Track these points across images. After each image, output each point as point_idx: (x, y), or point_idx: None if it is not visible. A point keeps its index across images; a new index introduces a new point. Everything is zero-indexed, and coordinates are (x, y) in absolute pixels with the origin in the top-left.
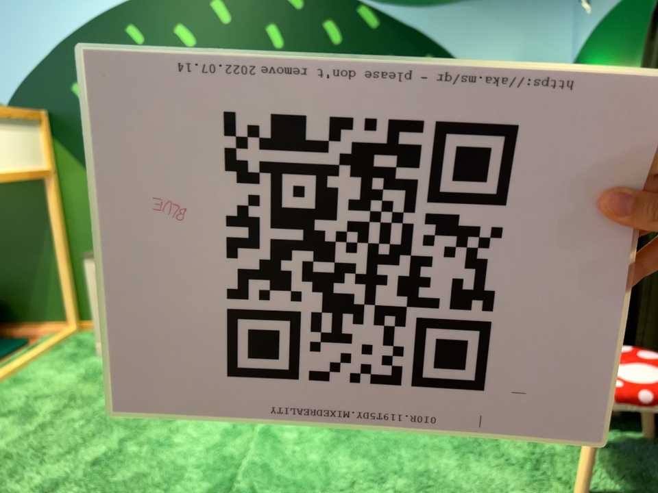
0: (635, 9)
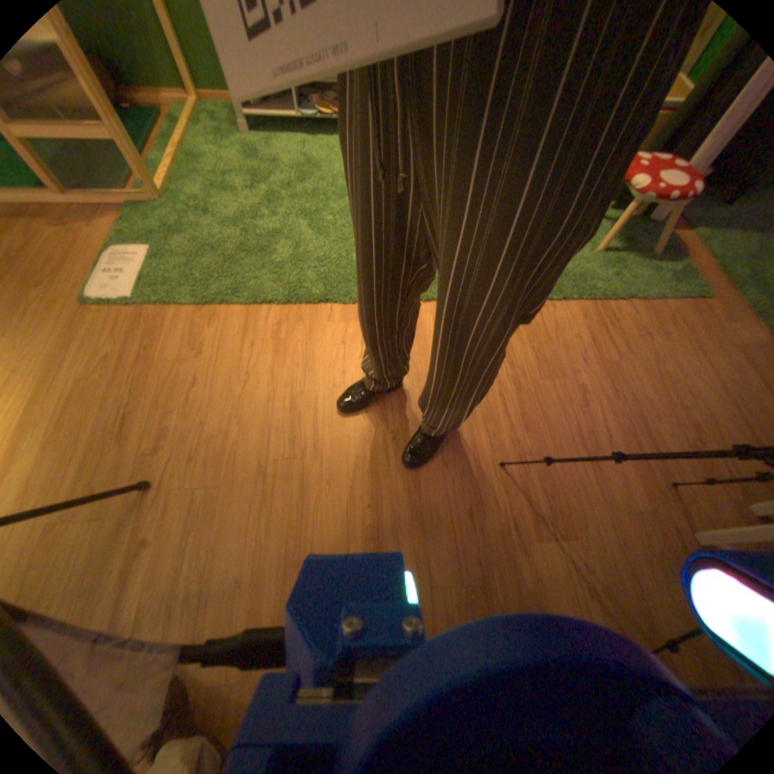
0: None
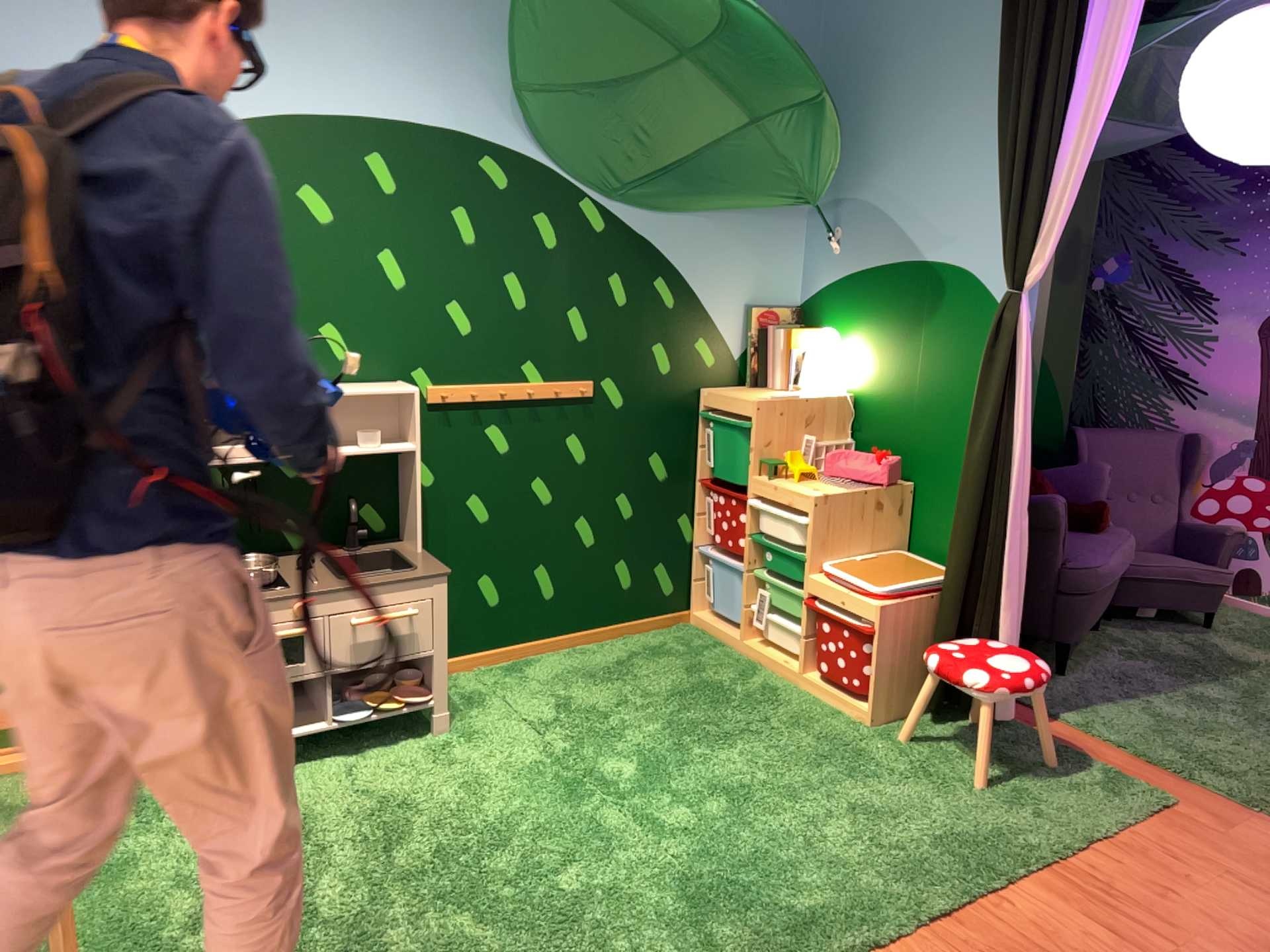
0: (907, 286)
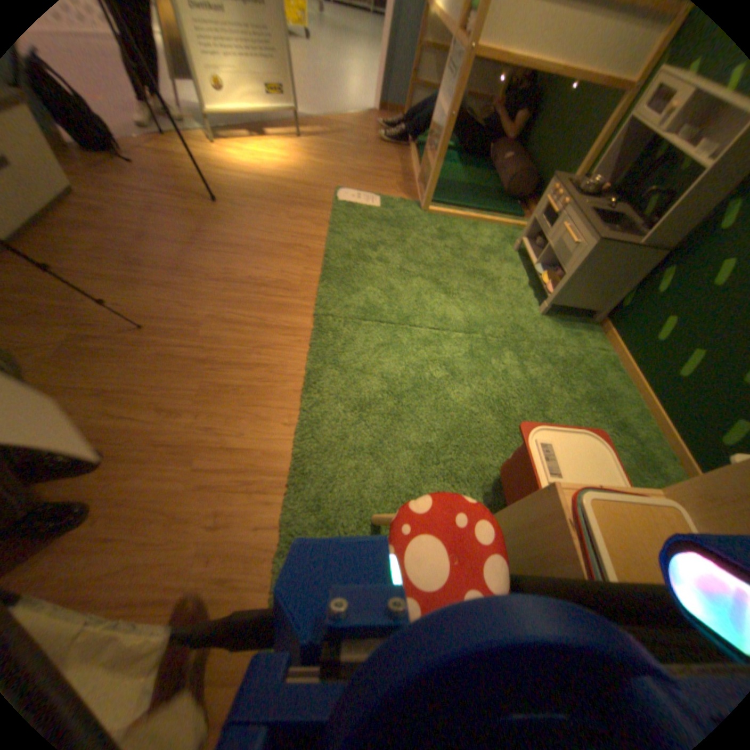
0: None
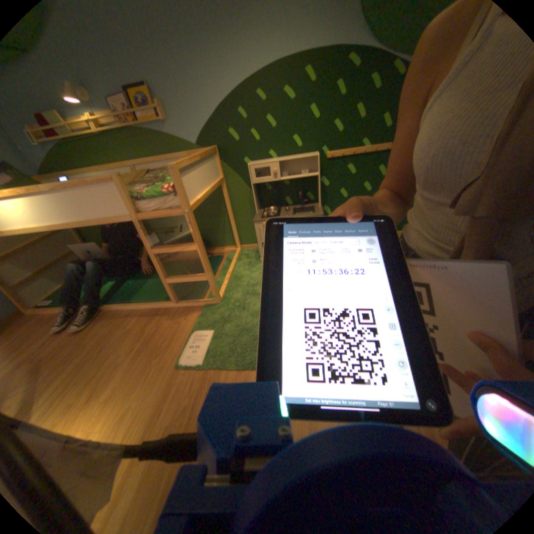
0: None
